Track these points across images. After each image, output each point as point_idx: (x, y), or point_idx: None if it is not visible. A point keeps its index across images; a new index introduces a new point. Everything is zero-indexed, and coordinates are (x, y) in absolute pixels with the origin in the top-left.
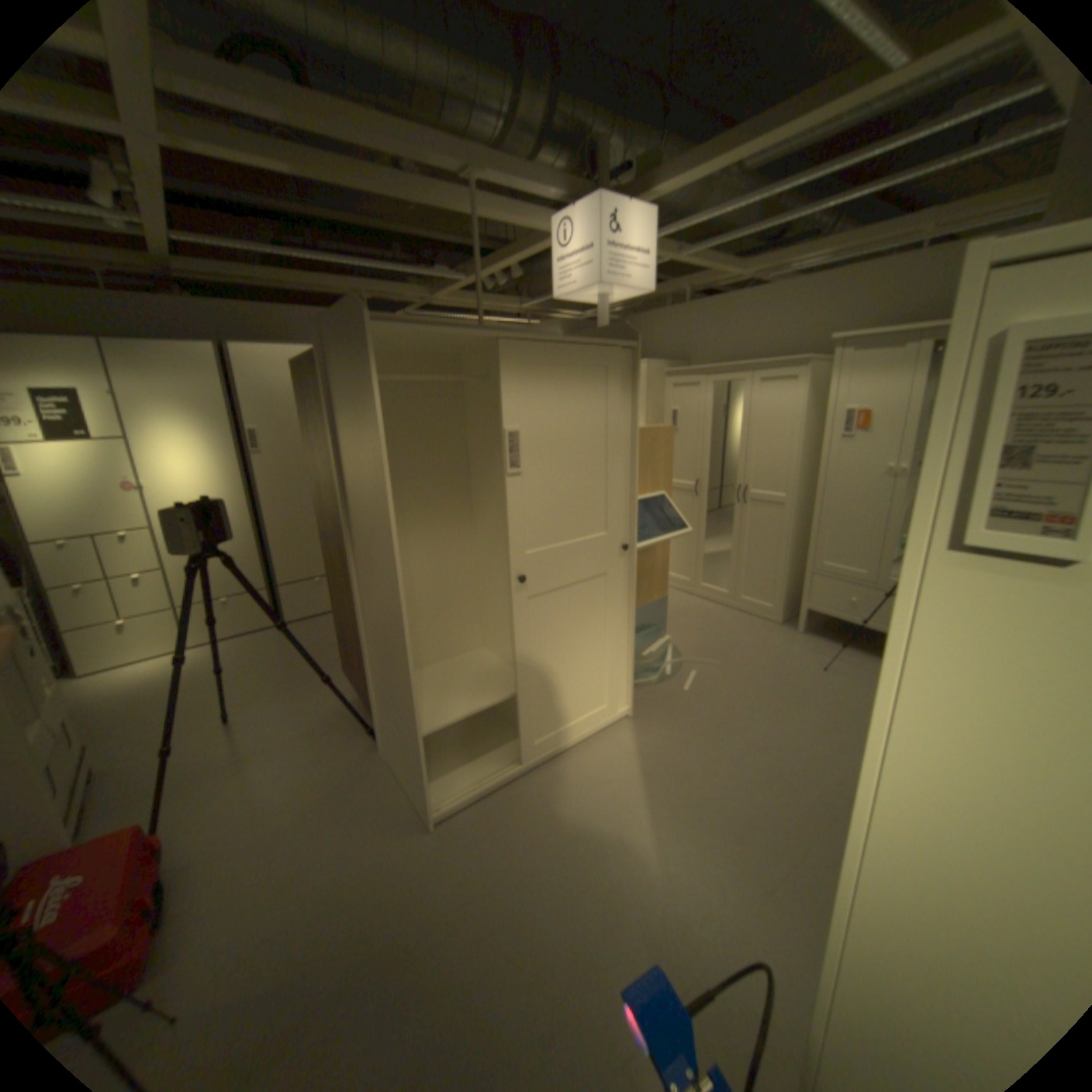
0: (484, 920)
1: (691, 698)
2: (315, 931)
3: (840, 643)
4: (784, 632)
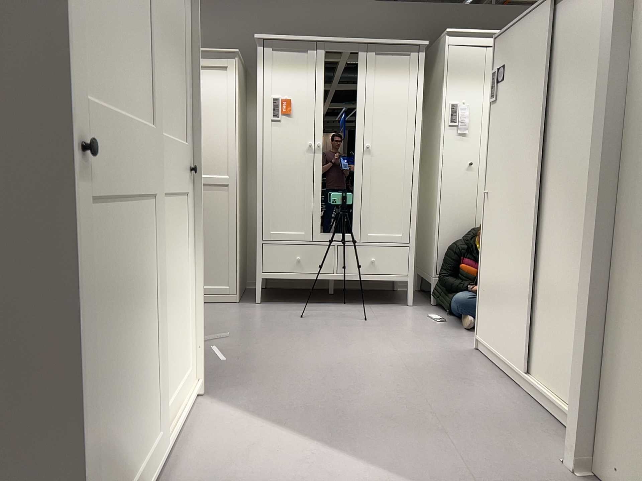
0: None
1: (234, 365)
2: None
3: (288, 302)
4: (245, 306)
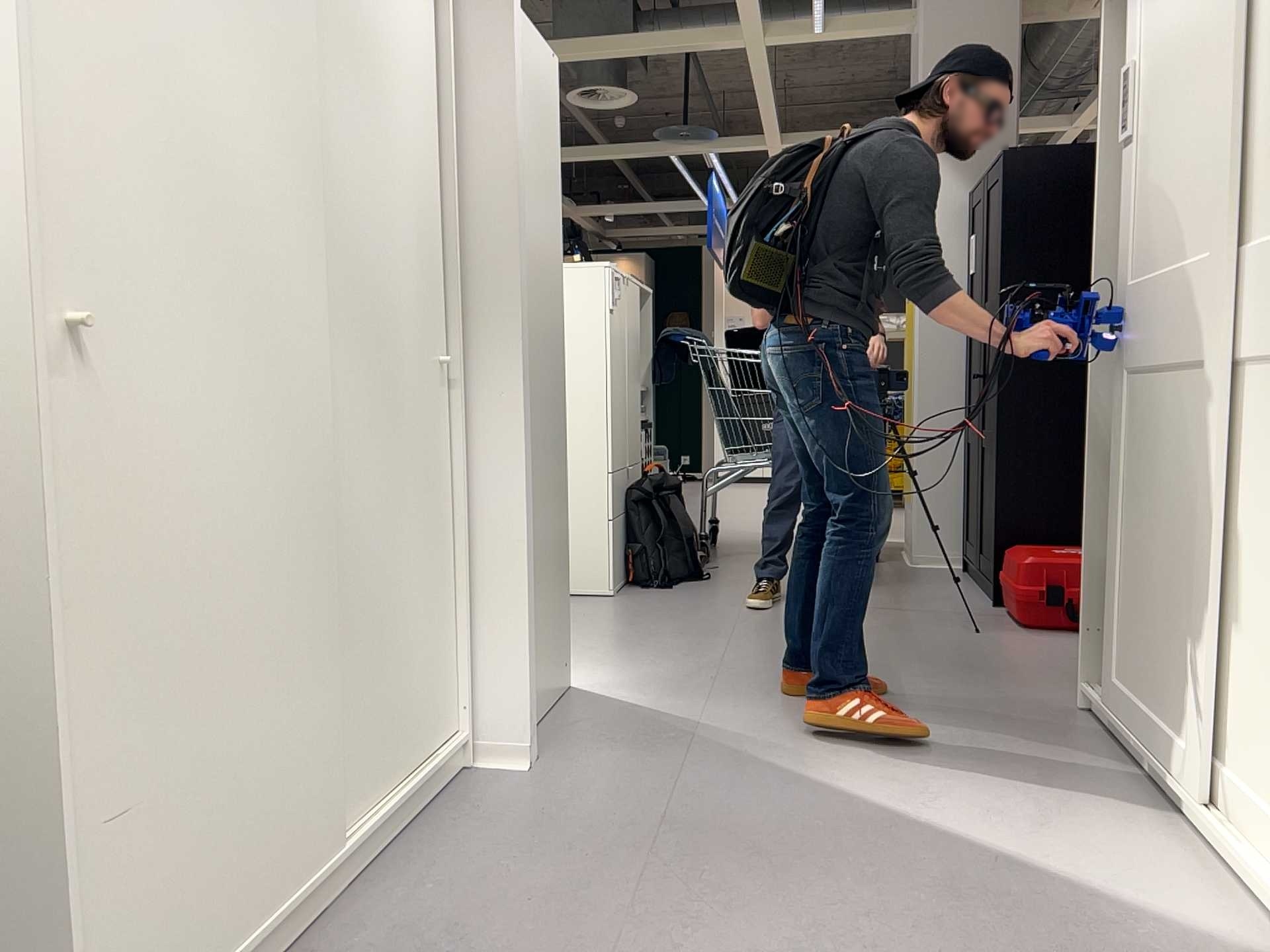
0: (908, 699)
1: None
2: (997, 659)
3: None
4: None
